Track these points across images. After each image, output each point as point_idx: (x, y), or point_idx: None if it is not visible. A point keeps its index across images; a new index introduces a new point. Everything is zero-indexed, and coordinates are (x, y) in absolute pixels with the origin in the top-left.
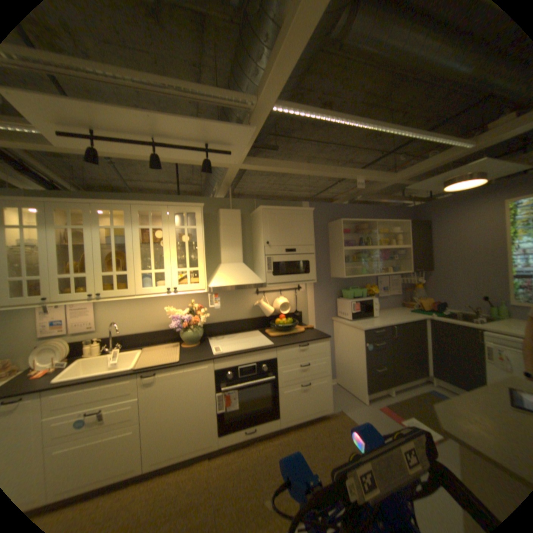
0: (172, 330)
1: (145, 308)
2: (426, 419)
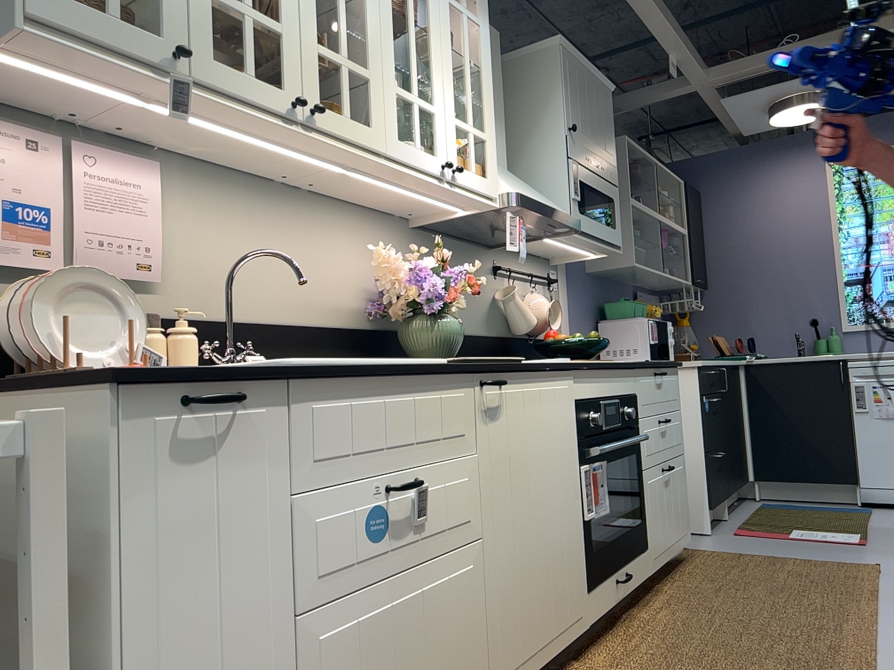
0: (355, 331)
1: (292, 242)
2: (808, 525)
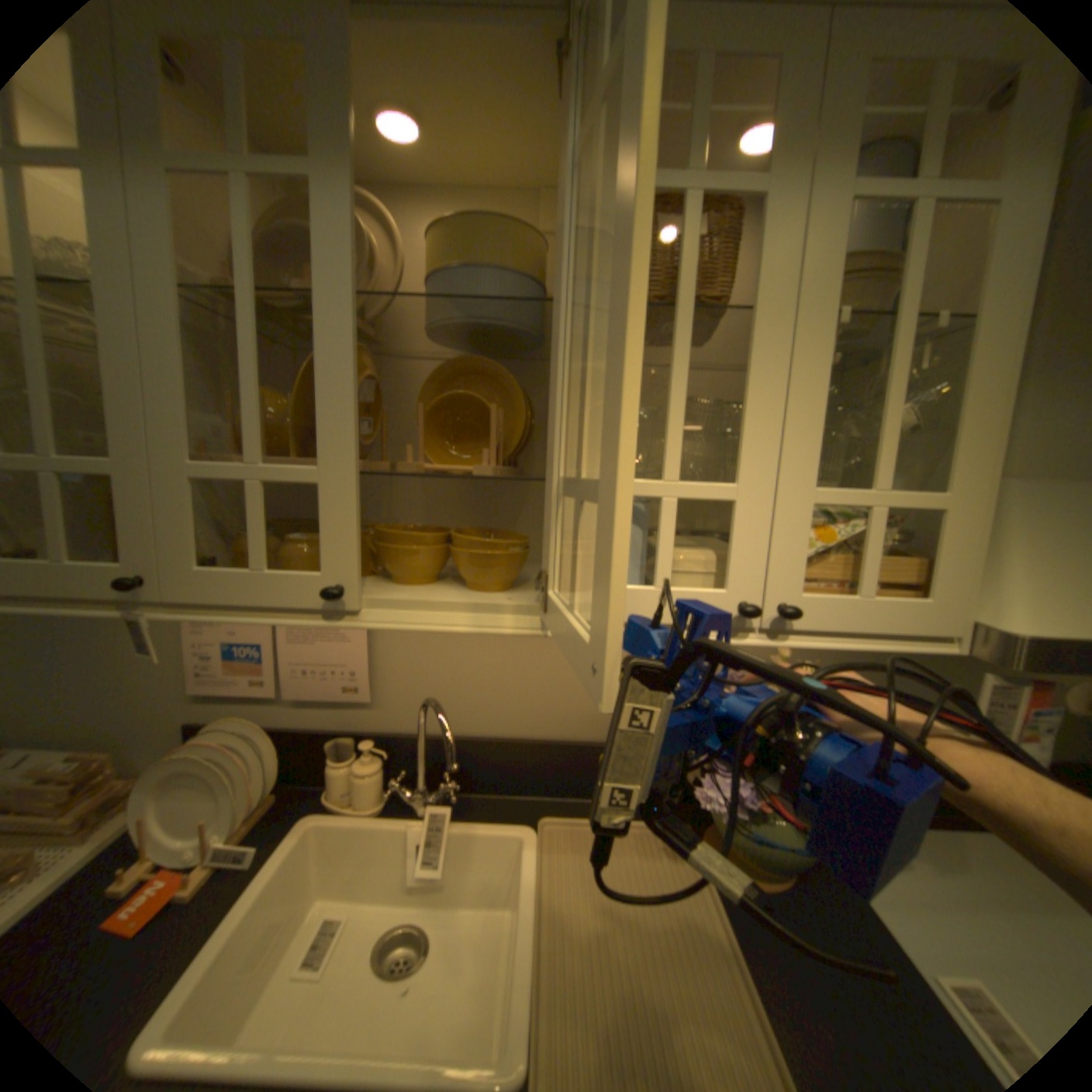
0: None
1: None
2: None
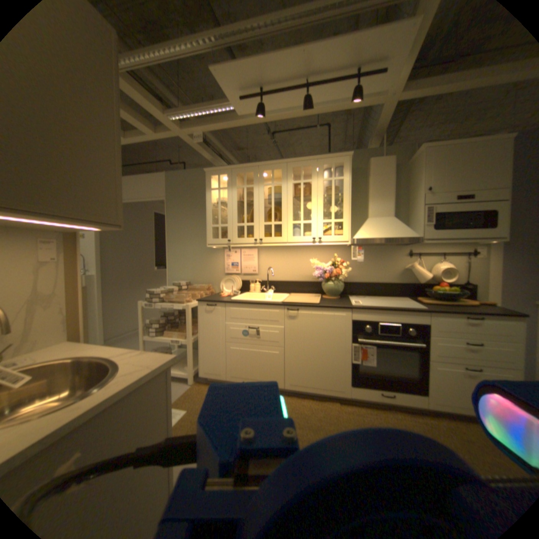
0: (315, 282)
1: (294, 260)
2: None
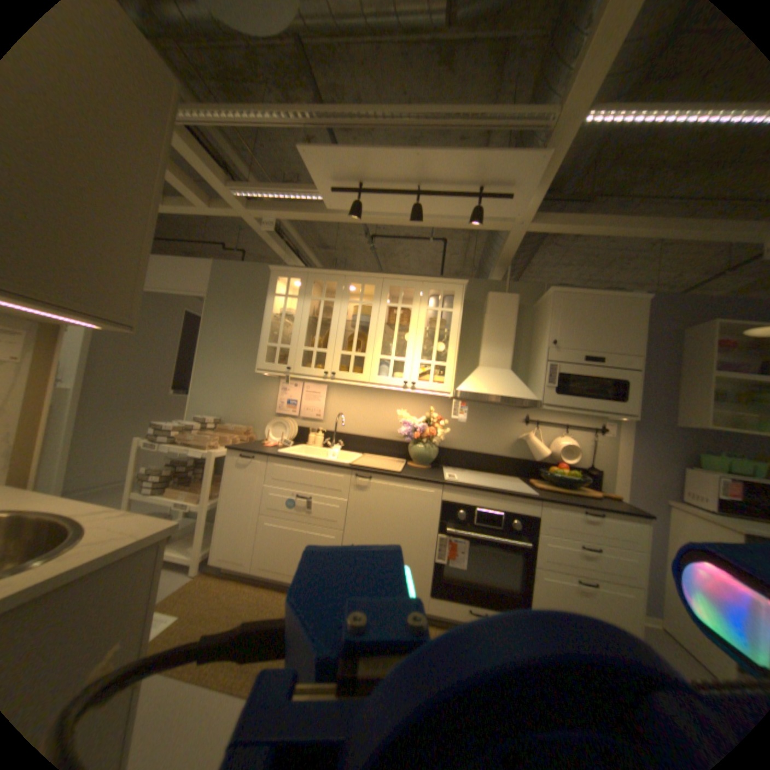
0: (400, 442)
1: (376, 407)
2: None
